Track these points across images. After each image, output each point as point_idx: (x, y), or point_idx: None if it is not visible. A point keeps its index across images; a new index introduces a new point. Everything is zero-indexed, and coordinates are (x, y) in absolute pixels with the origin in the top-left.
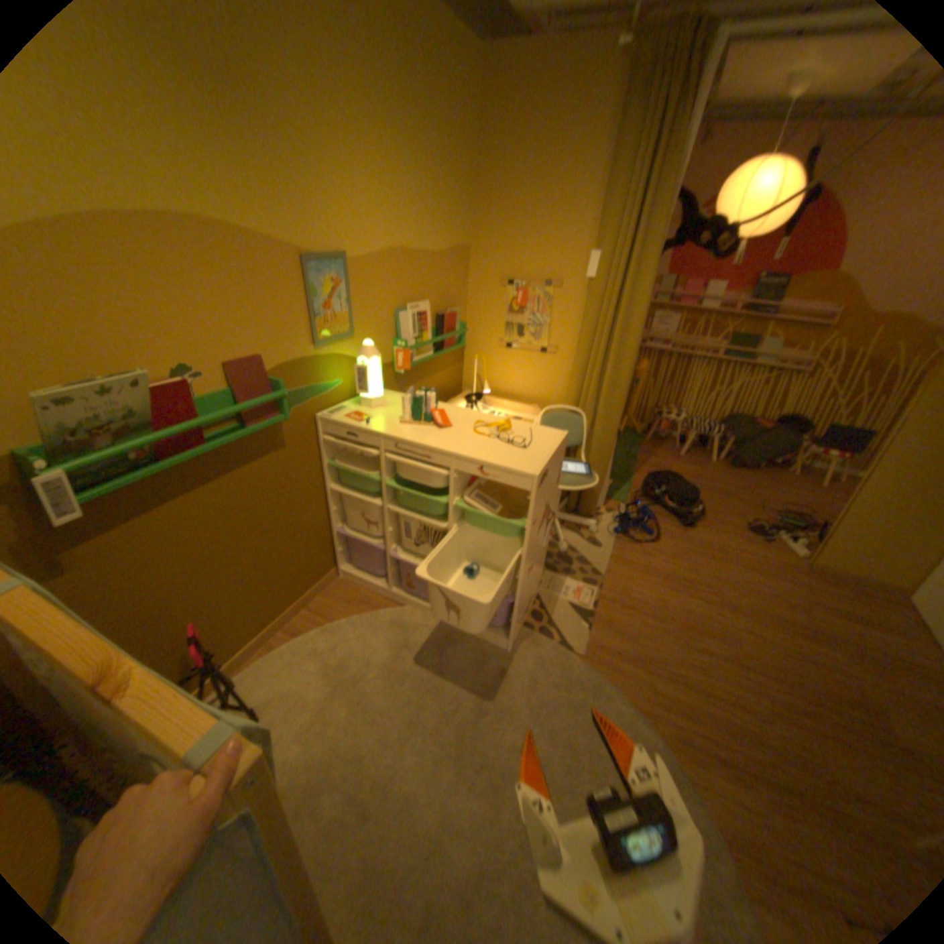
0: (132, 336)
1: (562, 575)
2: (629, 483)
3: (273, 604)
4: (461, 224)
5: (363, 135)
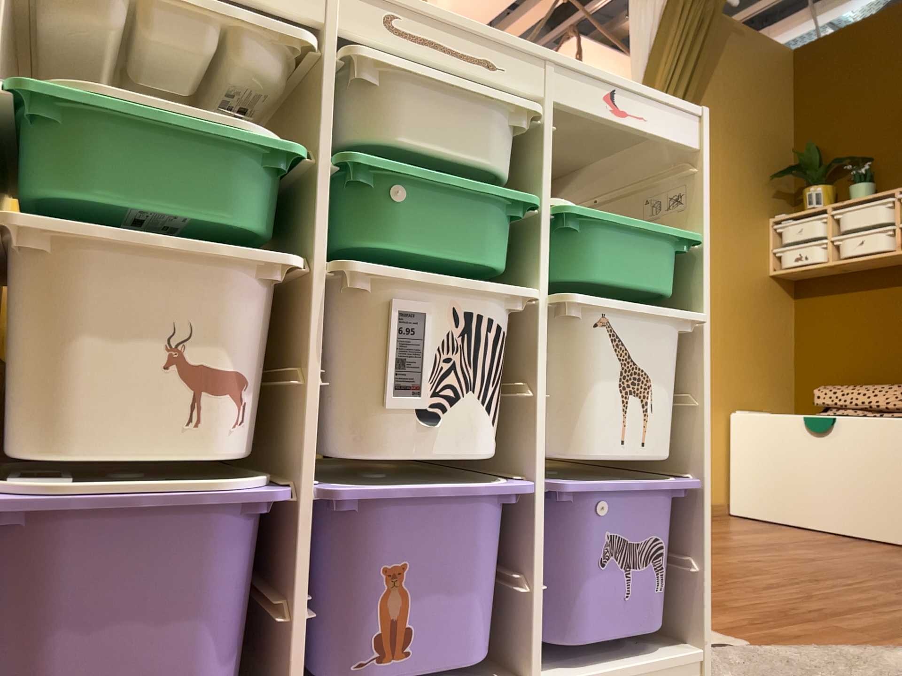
0: None
1: None
2: None
3: None
4: None
5: None
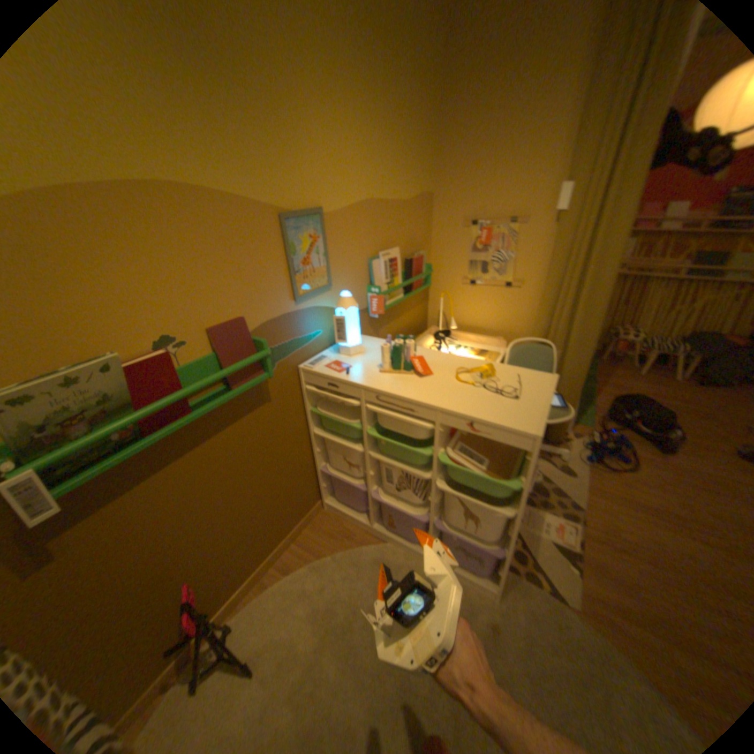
0: (109, 312)
1: (541, 509)
2: (594, 405)
3: (265, 543)
4: (426, 171)
5: (337, 87)
